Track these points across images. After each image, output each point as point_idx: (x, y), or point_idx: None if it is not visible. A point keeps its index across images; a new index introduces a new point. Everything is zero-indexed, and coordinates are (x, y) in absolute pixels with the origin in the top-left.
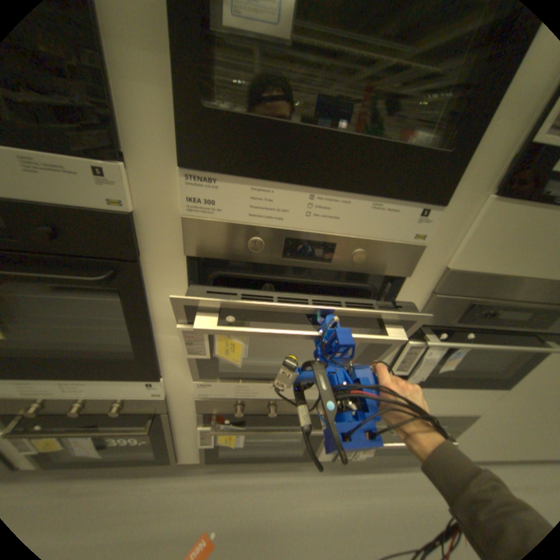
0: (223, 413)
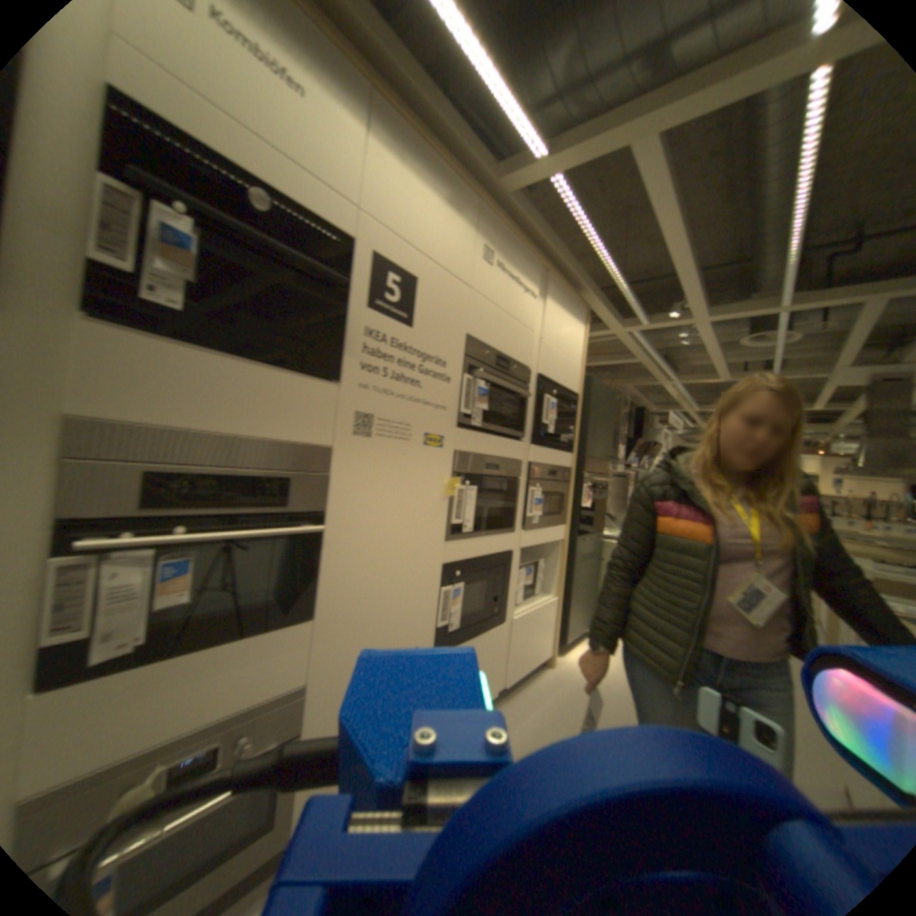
0: None
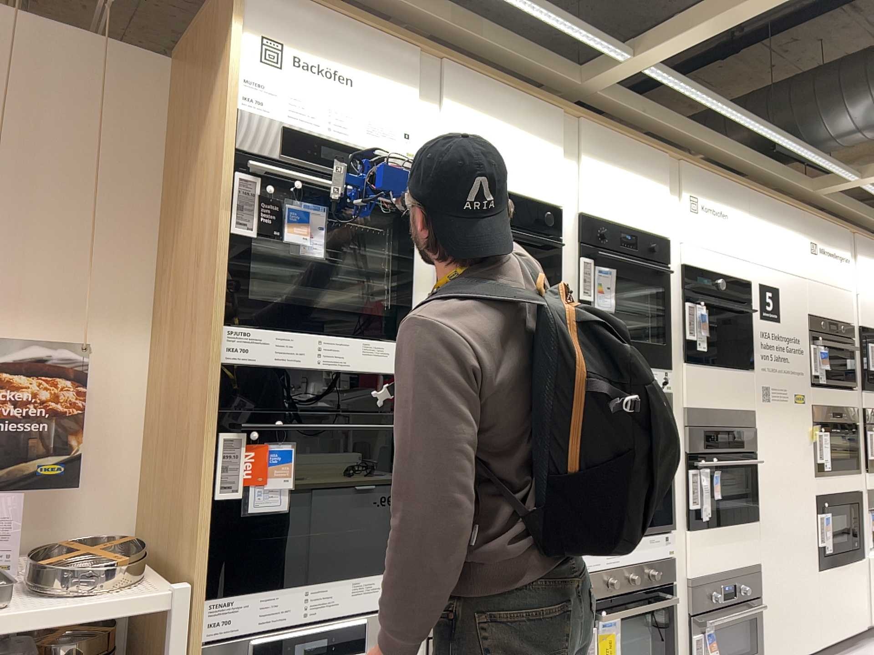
0: (599, 596)
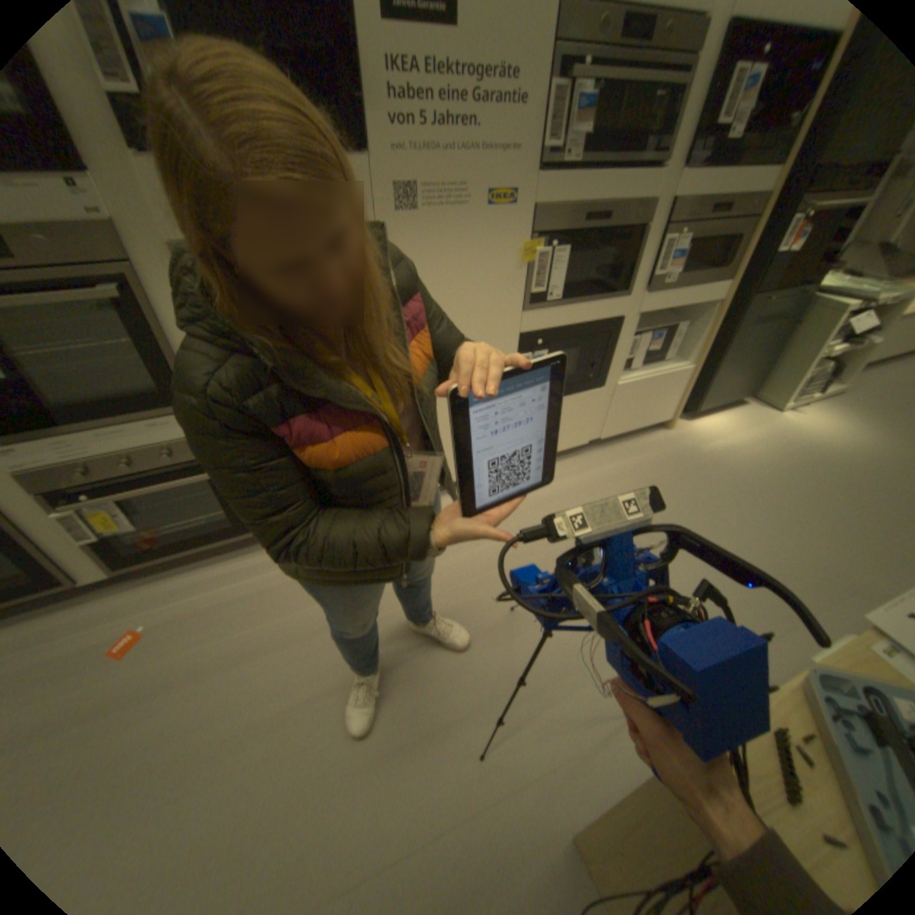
0: (67, 487)
